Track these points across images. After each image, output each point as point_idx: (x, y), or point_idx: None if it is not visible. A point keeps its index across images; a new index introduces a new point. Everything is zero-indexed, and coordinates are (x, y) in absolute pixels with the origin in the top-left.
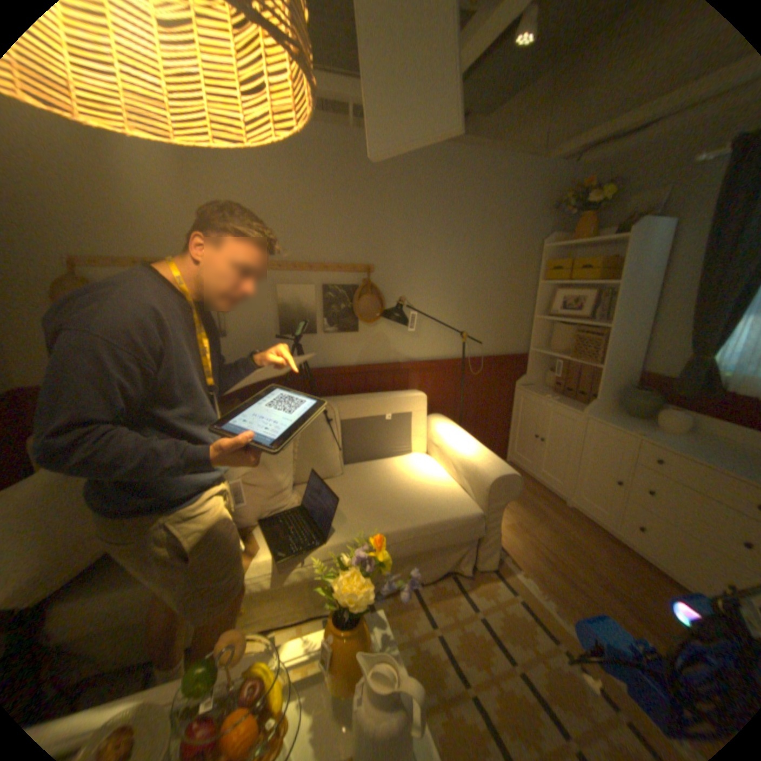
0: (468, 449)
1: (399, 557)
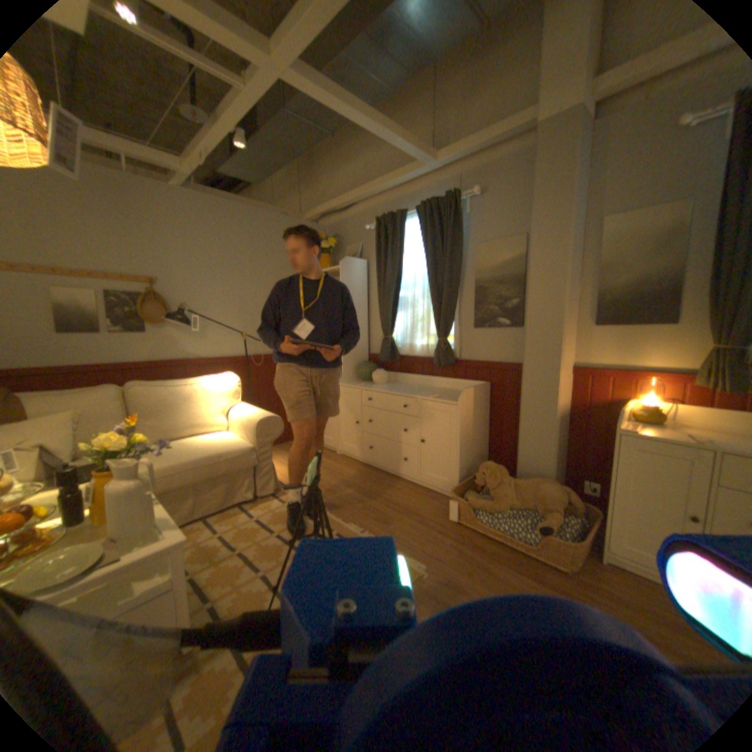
0: (245, 411)
1: (180, 486)
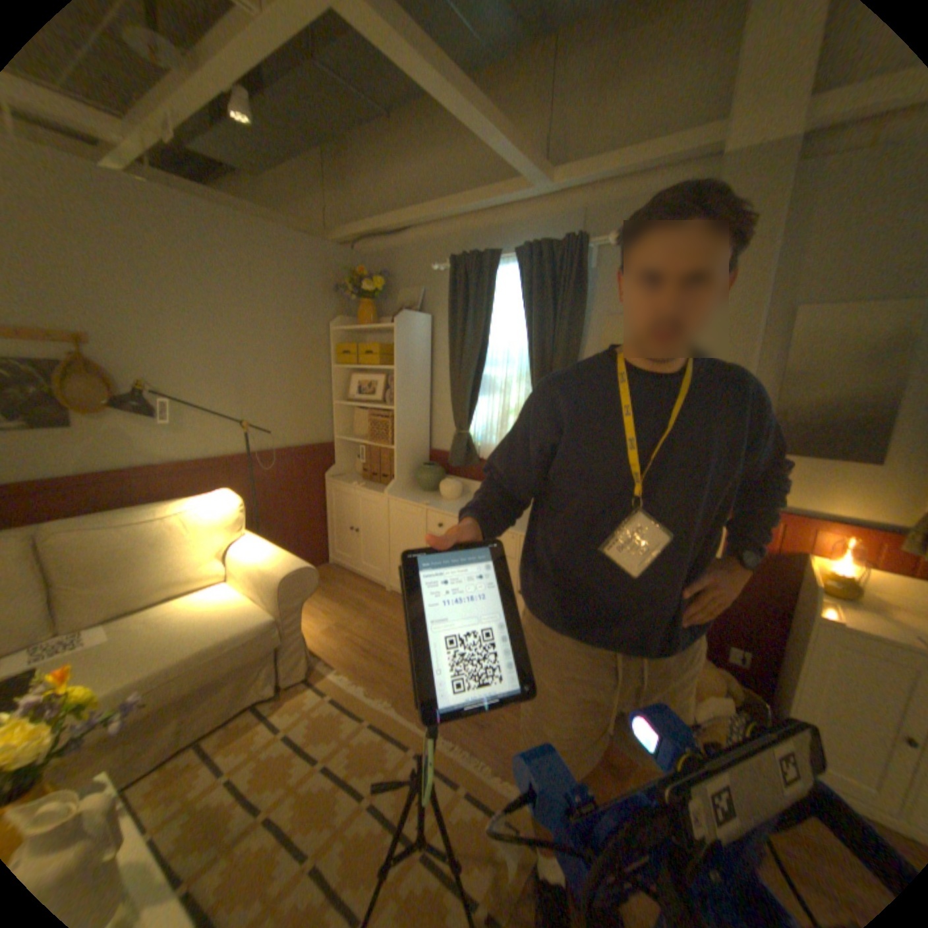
0: (255, 556)
1: (154, 712)
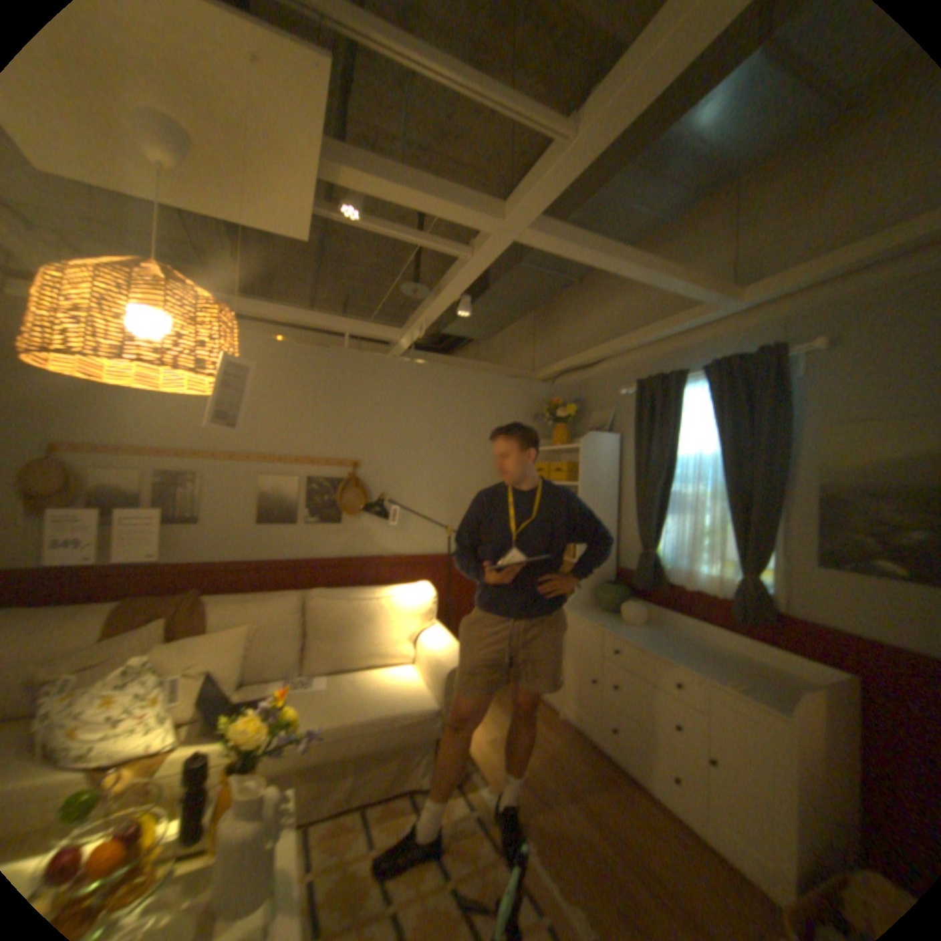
0: (438, 645)
1: (340, 761)
